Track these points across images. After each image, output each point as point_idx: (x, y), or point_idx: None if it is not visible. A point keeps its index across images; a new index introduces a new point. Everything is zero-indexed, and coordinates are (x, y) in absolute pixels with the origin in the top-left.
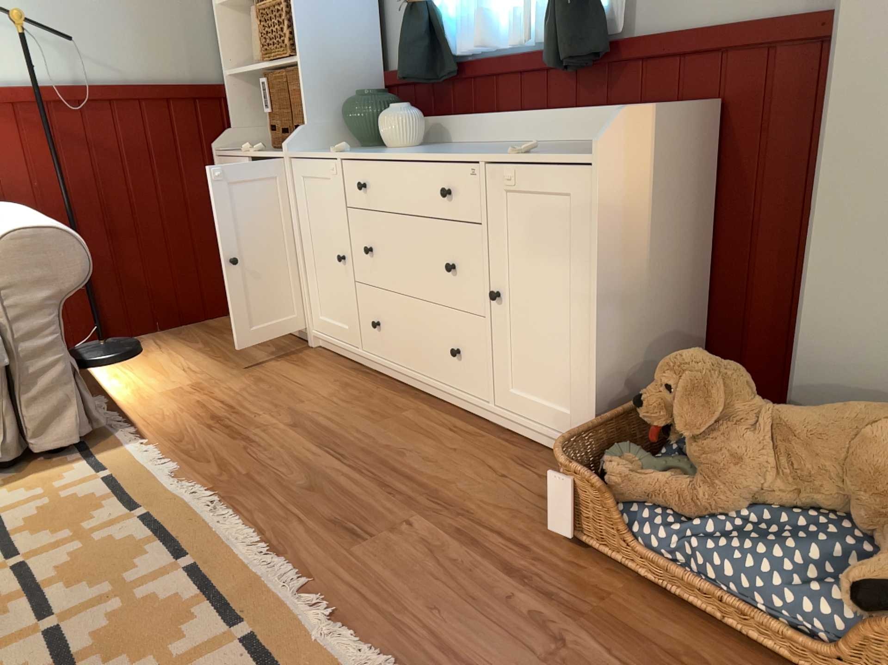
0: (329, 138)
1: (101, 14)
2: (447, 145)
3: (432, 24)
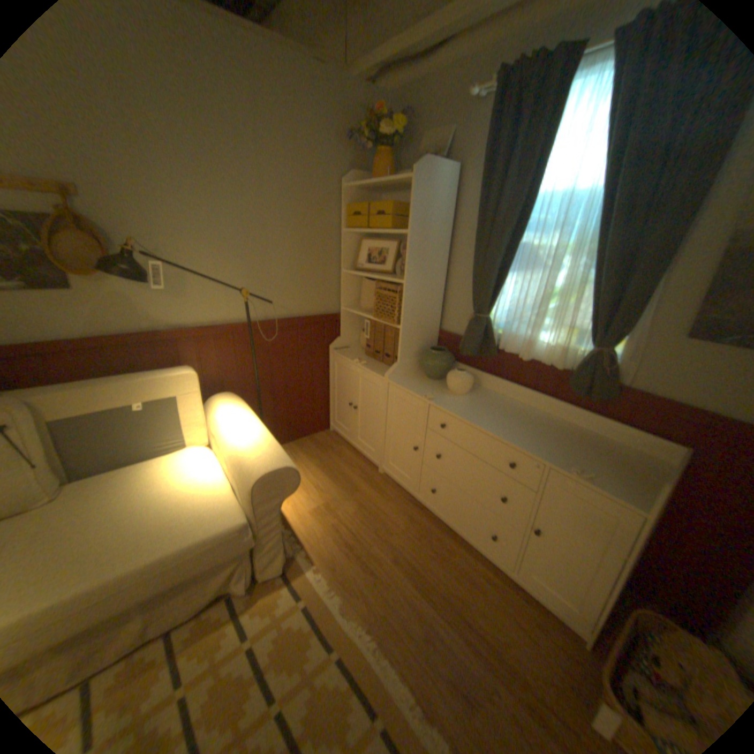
0: (409, 368)
1: (282, 278)
2: (484, 393)
3: (489, 328)
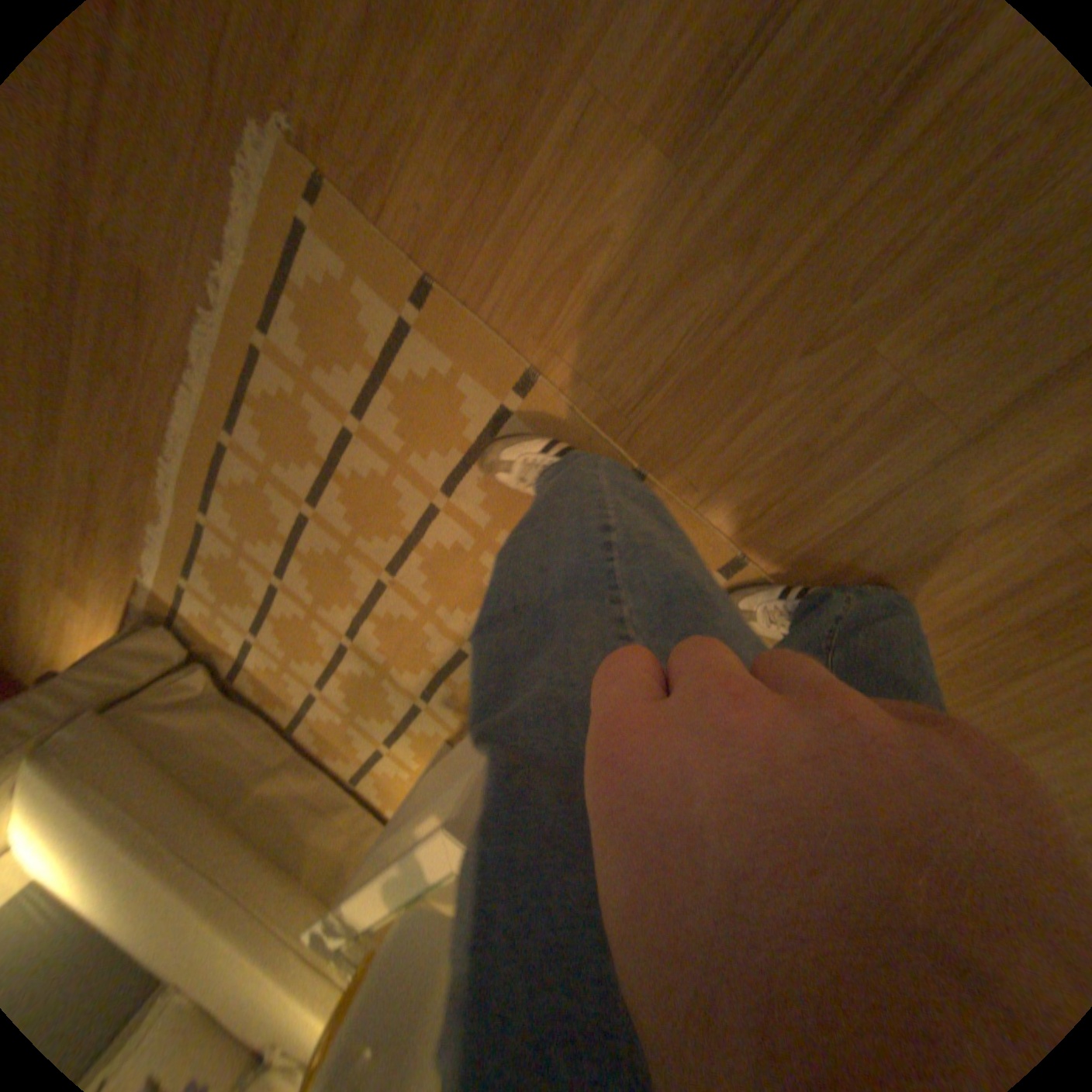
0: None
1: None
2: None
3: None
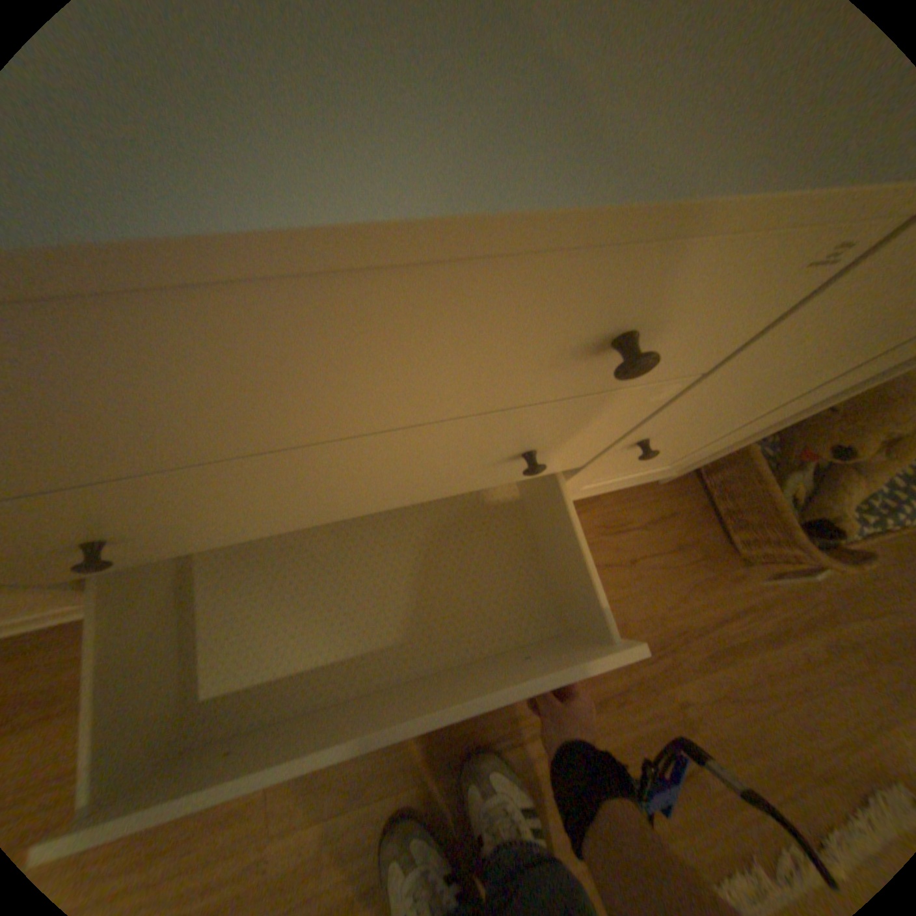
0: None
1: None
2: None
3: None
